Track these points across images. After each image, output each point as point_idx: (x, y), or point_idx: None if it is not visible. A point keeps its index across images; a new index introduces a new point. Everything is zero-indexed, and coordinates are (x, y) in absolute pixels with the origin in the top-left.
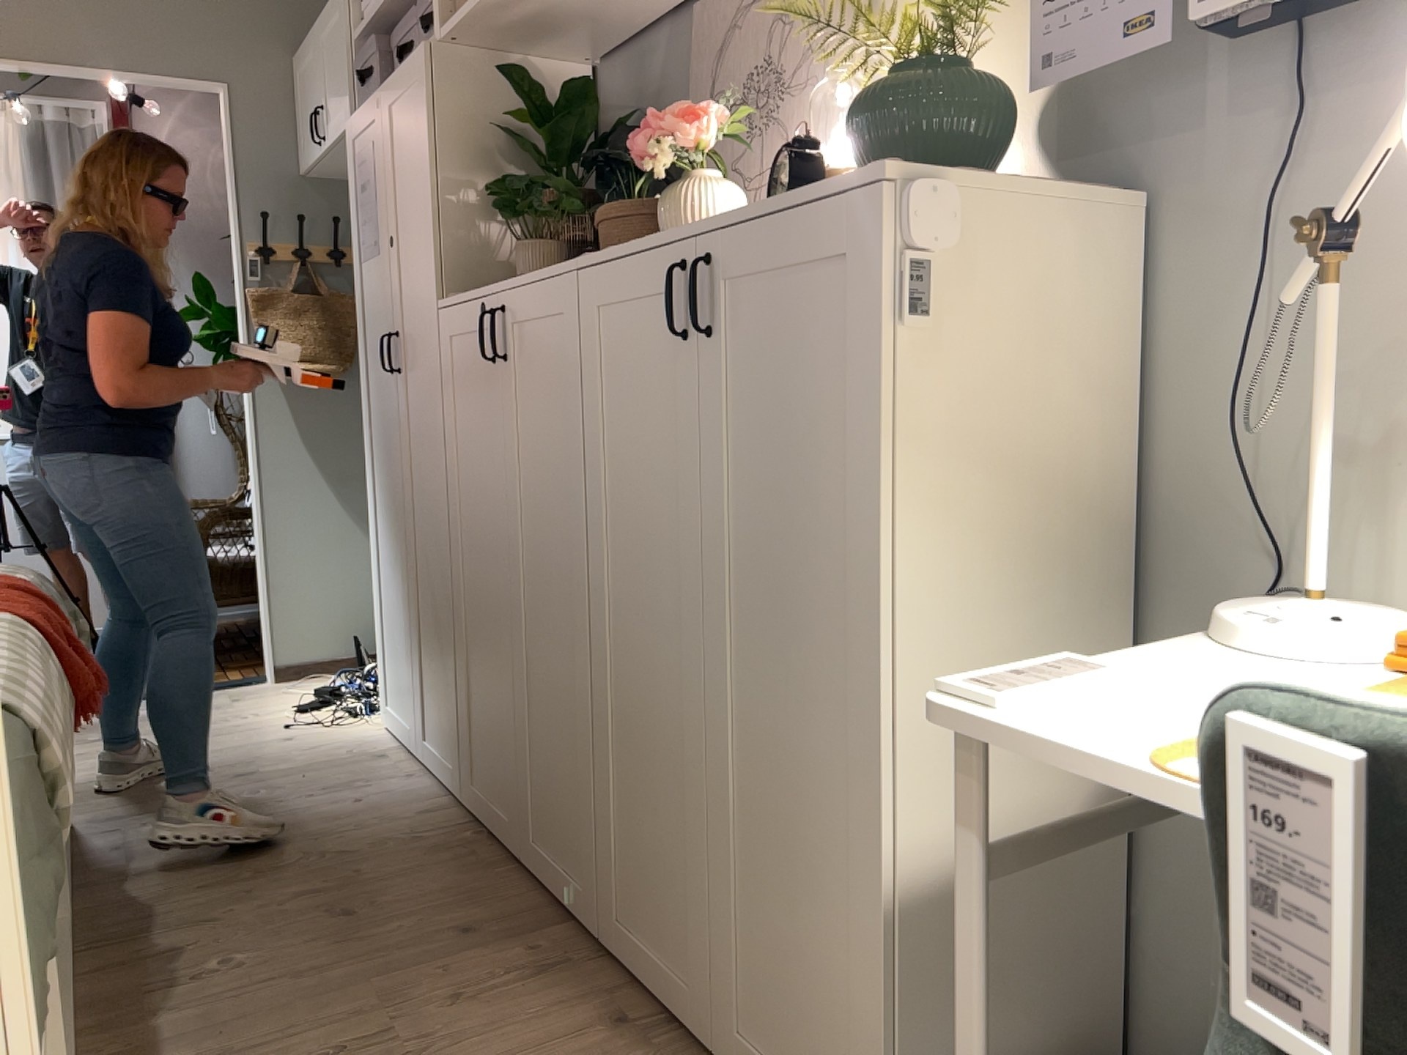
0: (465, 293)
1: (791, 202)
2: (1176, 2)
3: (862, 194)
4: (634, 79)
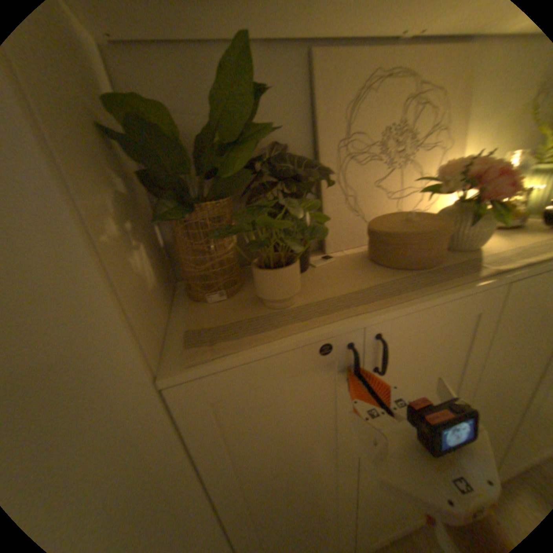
0: (253, 344)
1: None
2: None
3: None
4: (204, 86)
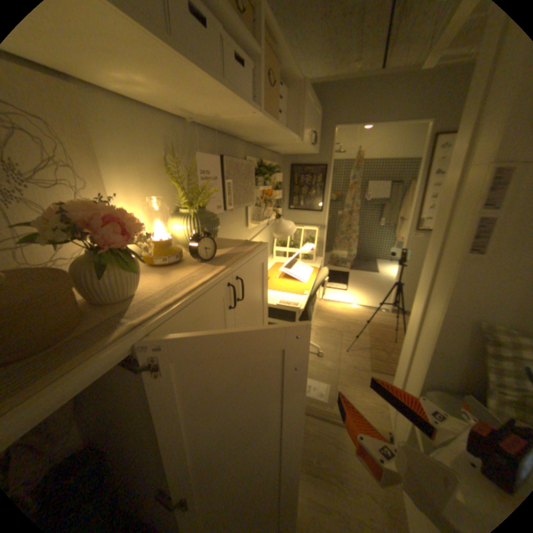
0: None
1: (251, 253)
2: (222, 203)
3: (264, 249)
4: None
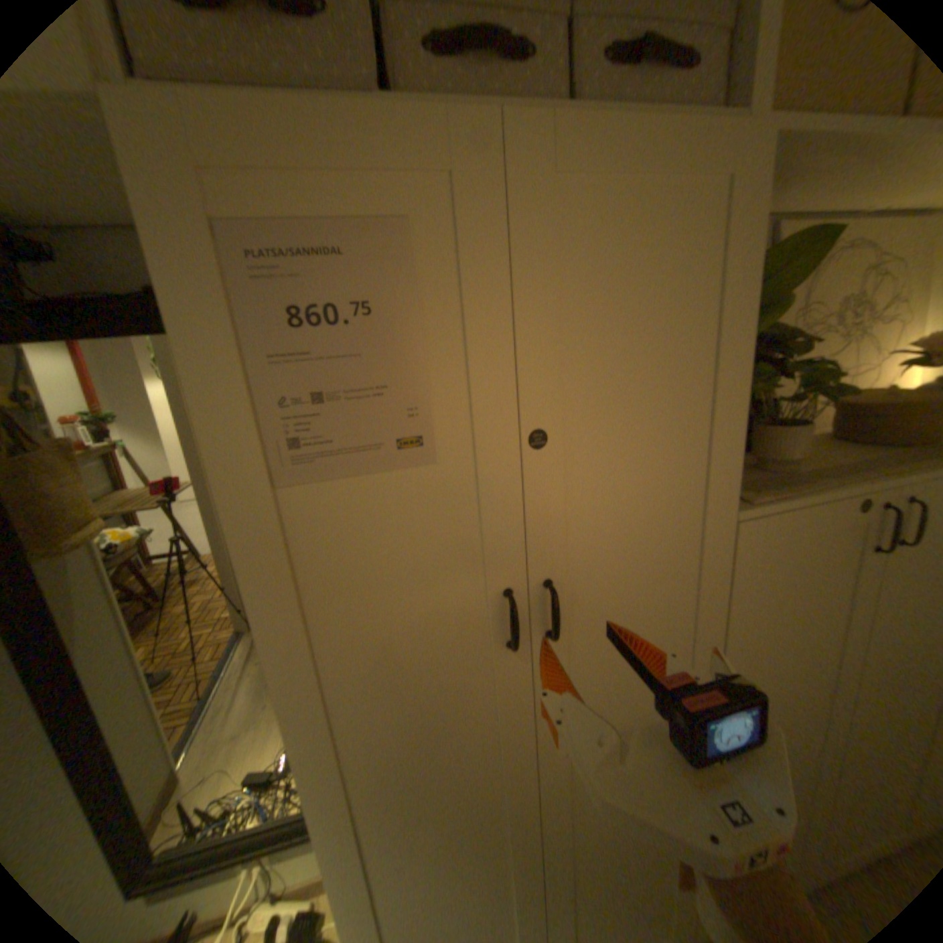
0: (805, 492)
1: None
2: None
3: None
4: None
